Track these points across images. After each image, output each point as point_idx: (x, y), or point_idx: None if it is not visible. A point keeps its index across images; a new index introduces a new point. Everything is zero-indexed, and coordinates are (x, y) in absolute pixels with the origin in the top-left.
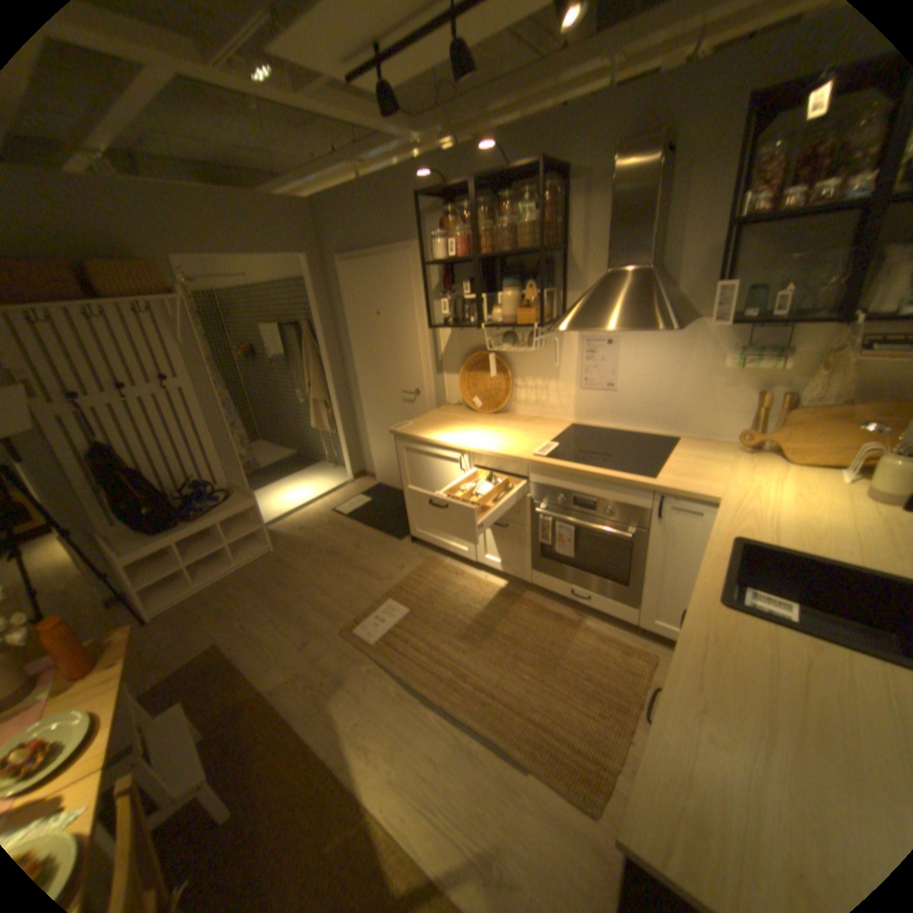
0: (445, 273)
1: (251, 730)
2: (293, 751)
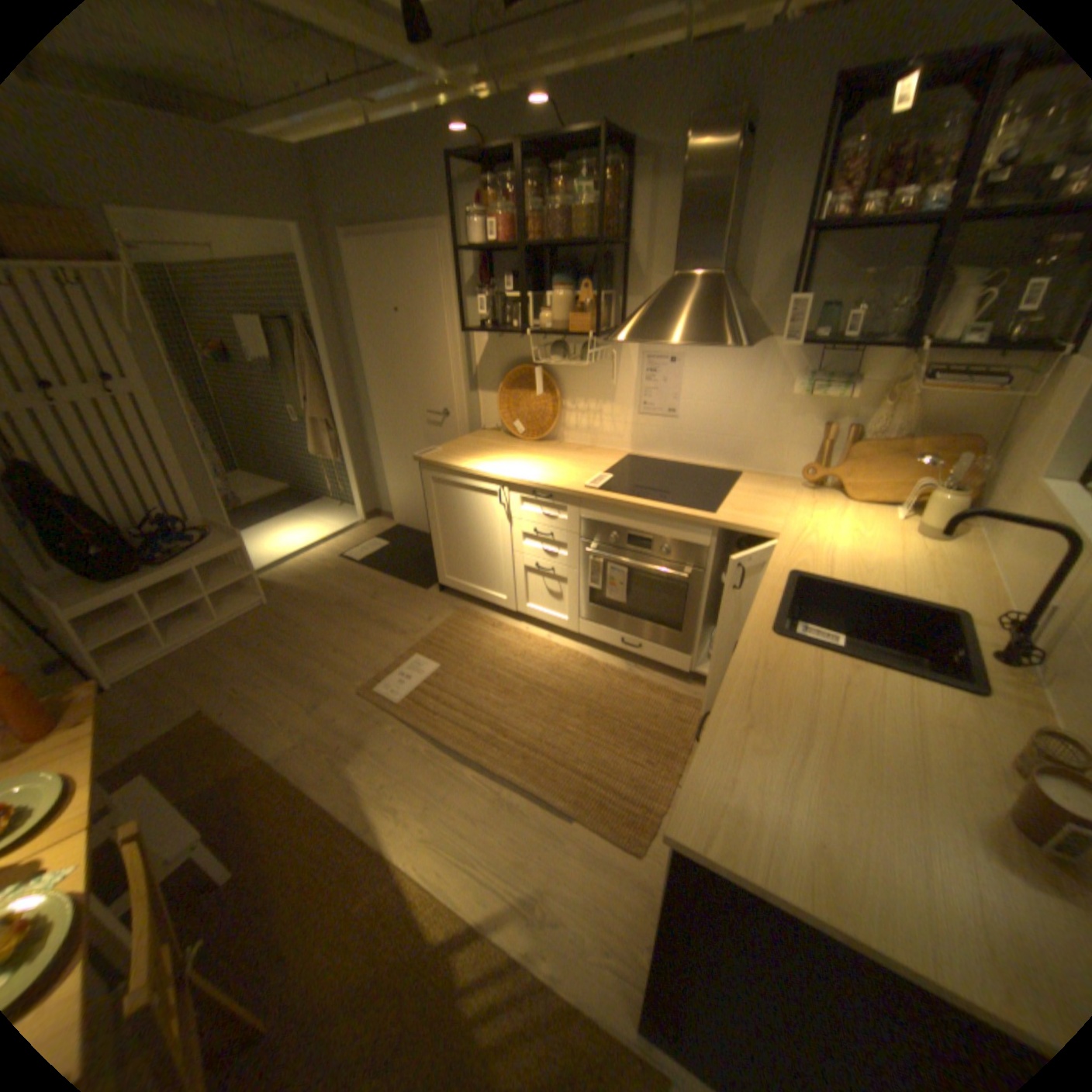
0: (482, 264)
1: (255, 801)
2: (308, 818)
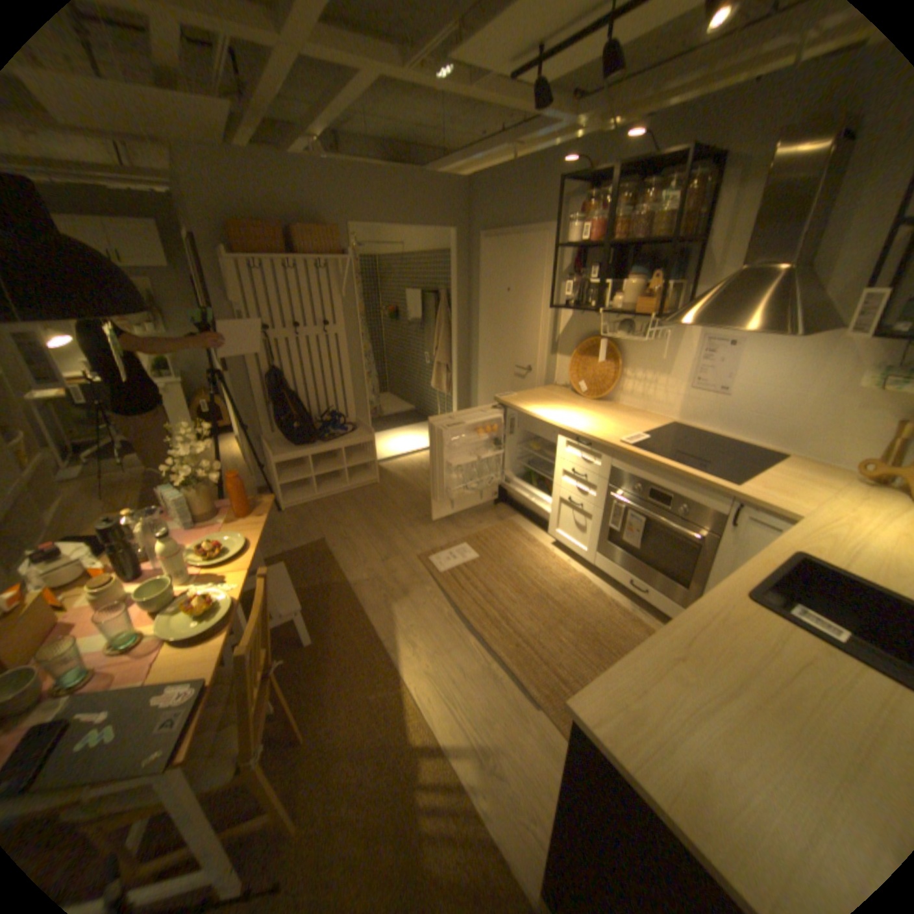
0: (577, 257)
1: (337, 604)
2: (363, 628)
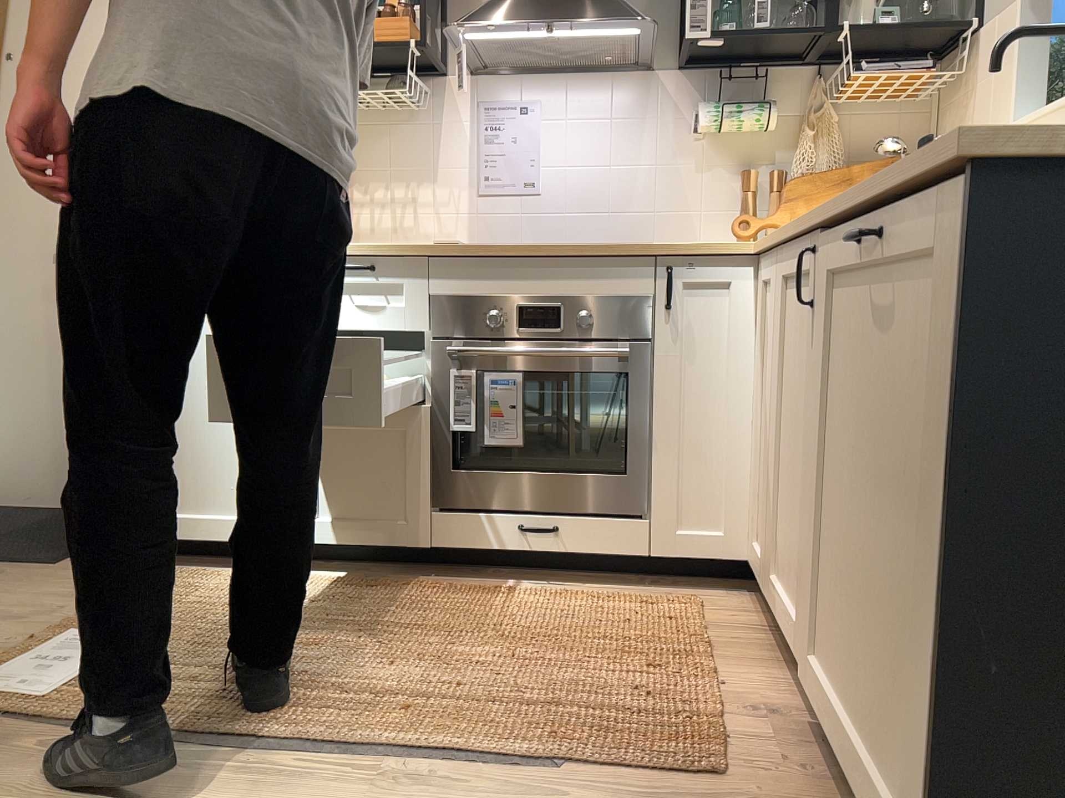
0: None
1: None
2: None
